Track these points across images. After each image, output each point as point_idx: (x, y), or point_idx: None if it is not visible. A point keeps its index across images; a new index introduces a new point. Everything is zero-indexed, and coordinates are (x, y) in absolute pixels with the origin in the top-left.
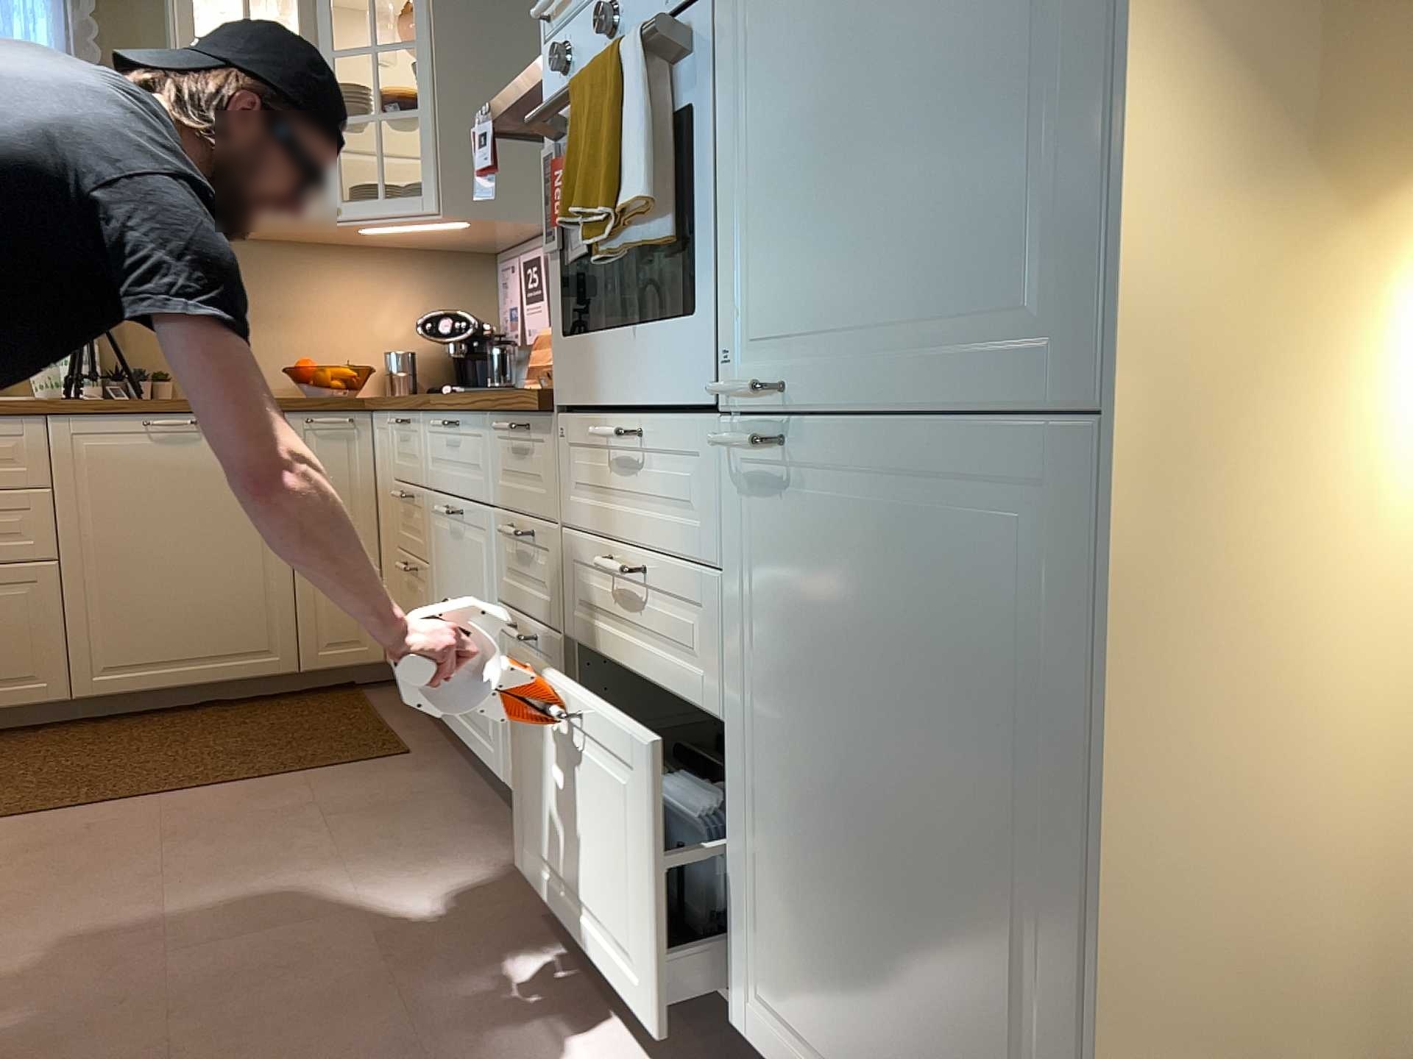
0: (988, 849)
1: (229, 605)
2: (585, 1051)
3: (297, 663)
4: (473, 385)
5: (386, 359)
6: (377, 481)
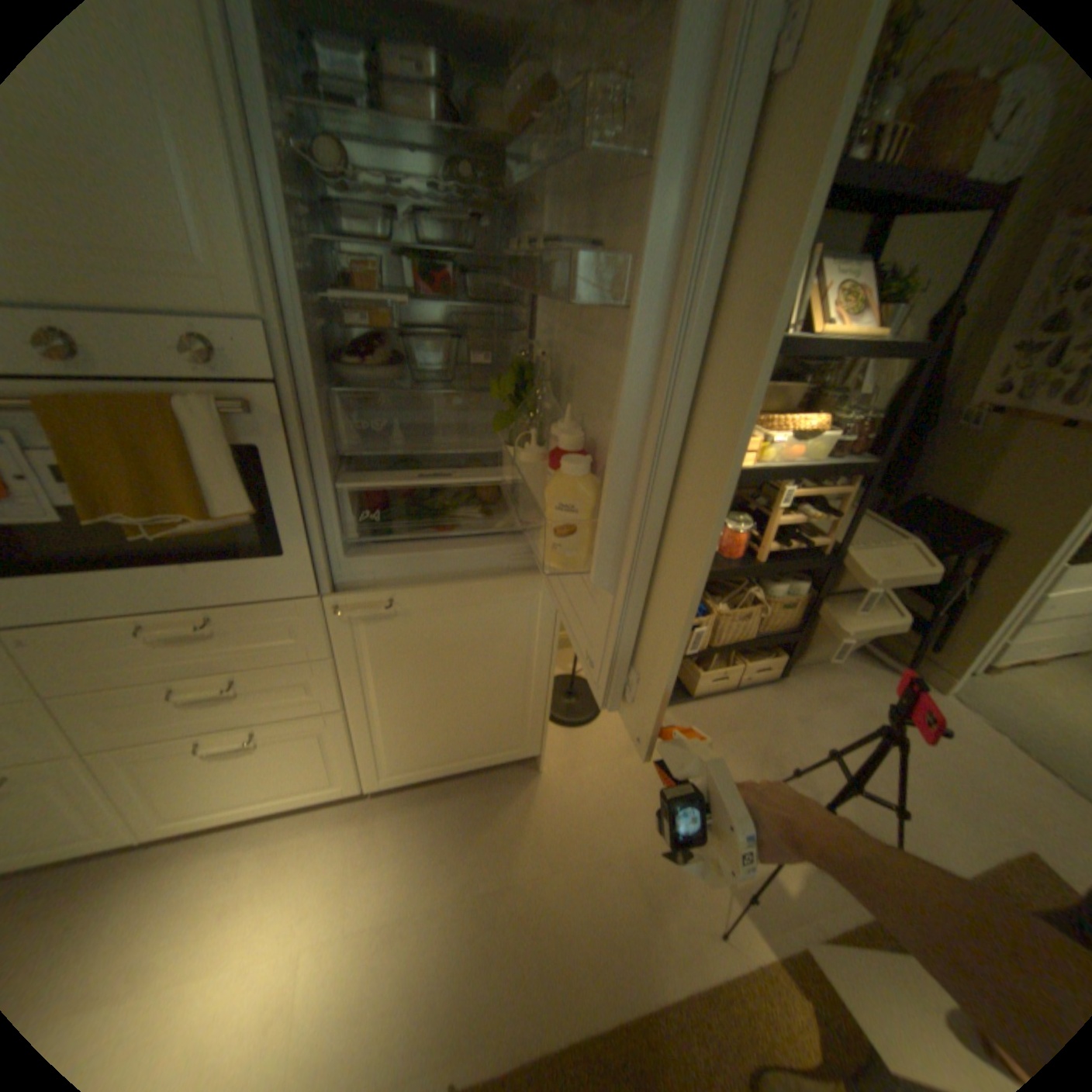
0: (505, 677)
1: None
2: (291, 871)
3: None
4: None
5: None
6: None
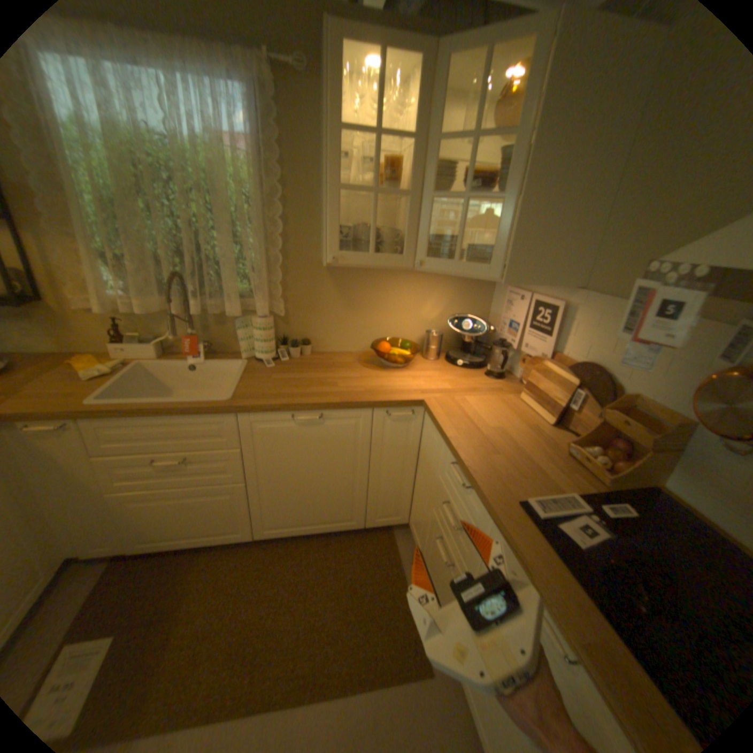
0: None
1: (332, 502)
2: None
3: (364, 525)
4: (474, 359)
5: (426, 336)
6: (422, 446)
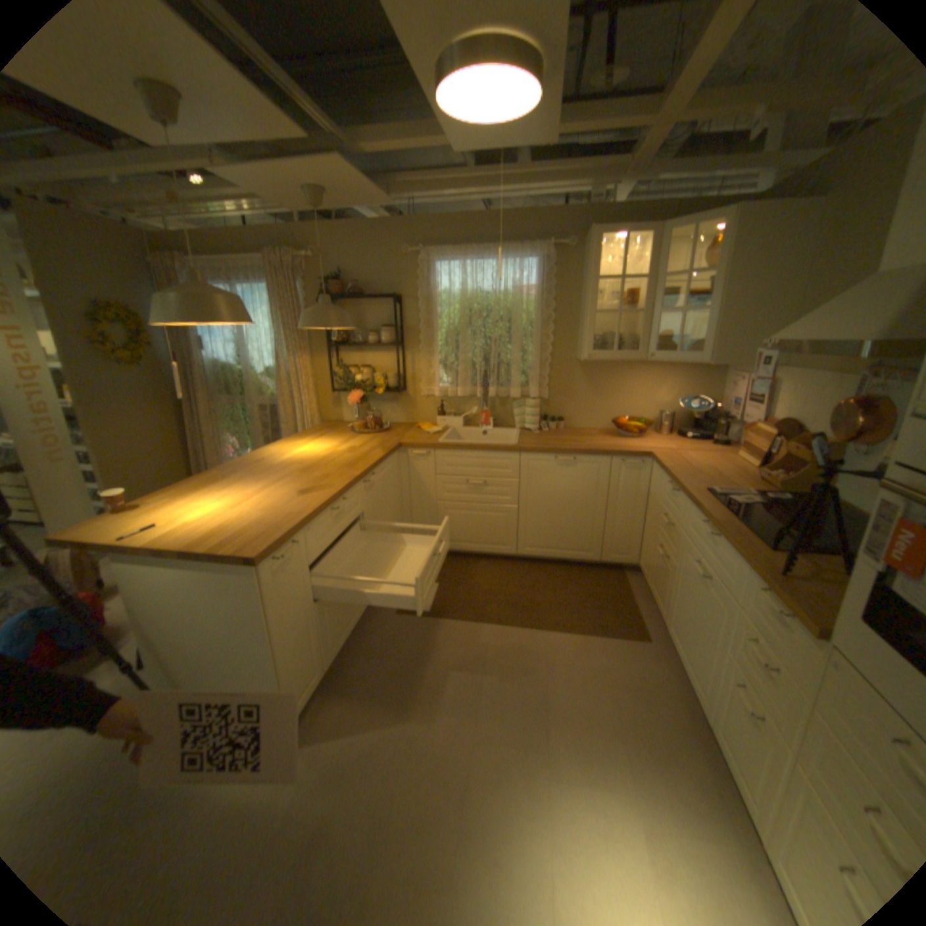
0: None
1: (576, 532)
2: None
3: (599, 558)
4: (703, 433)
5: (659, 415)
6: (650, 490)
